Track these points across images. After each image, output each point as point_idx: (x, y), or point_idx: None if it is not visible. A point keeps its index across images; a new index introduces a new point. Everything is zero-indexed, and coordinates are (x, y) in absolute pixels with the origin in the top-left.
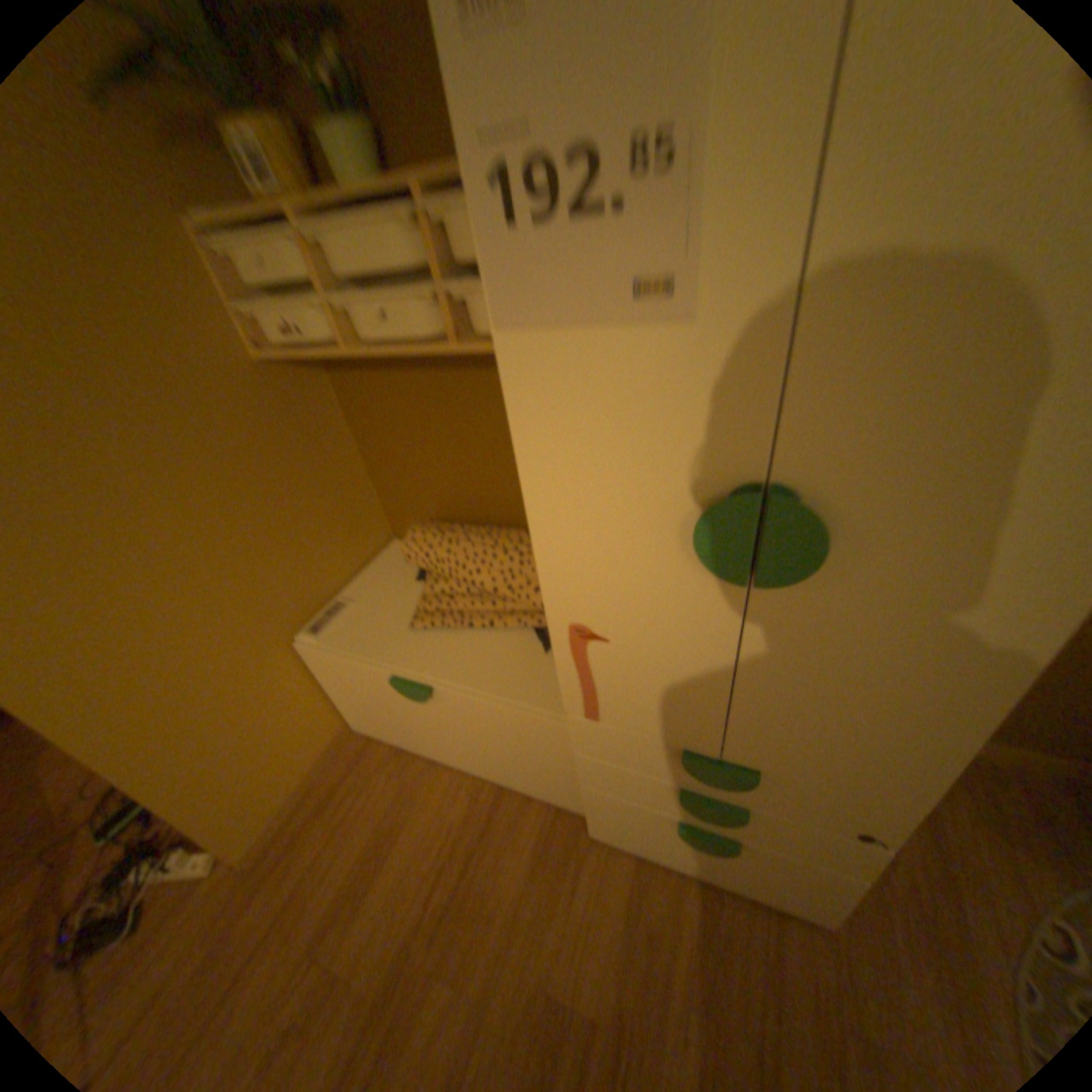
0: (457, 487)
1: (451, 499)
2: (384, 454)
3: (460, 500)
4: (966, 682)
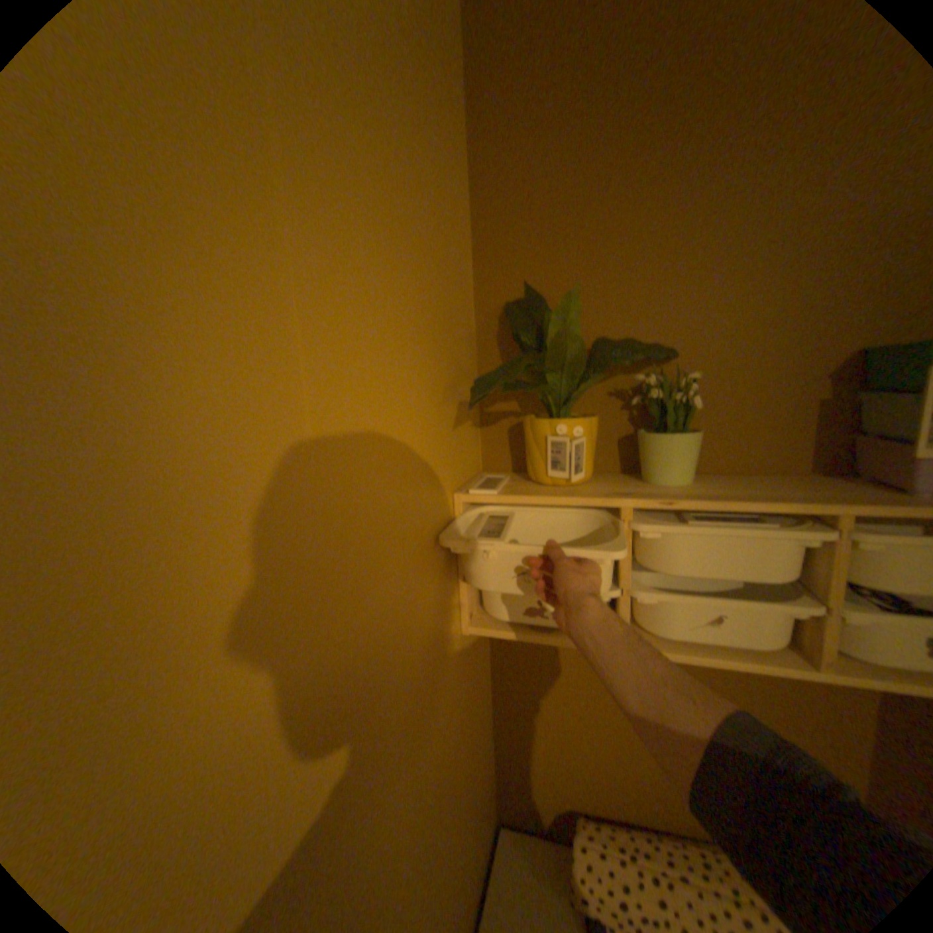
0: (633, 777)
1: (618, 790)
2: (532, 723)
3: (633, 794)
4: None
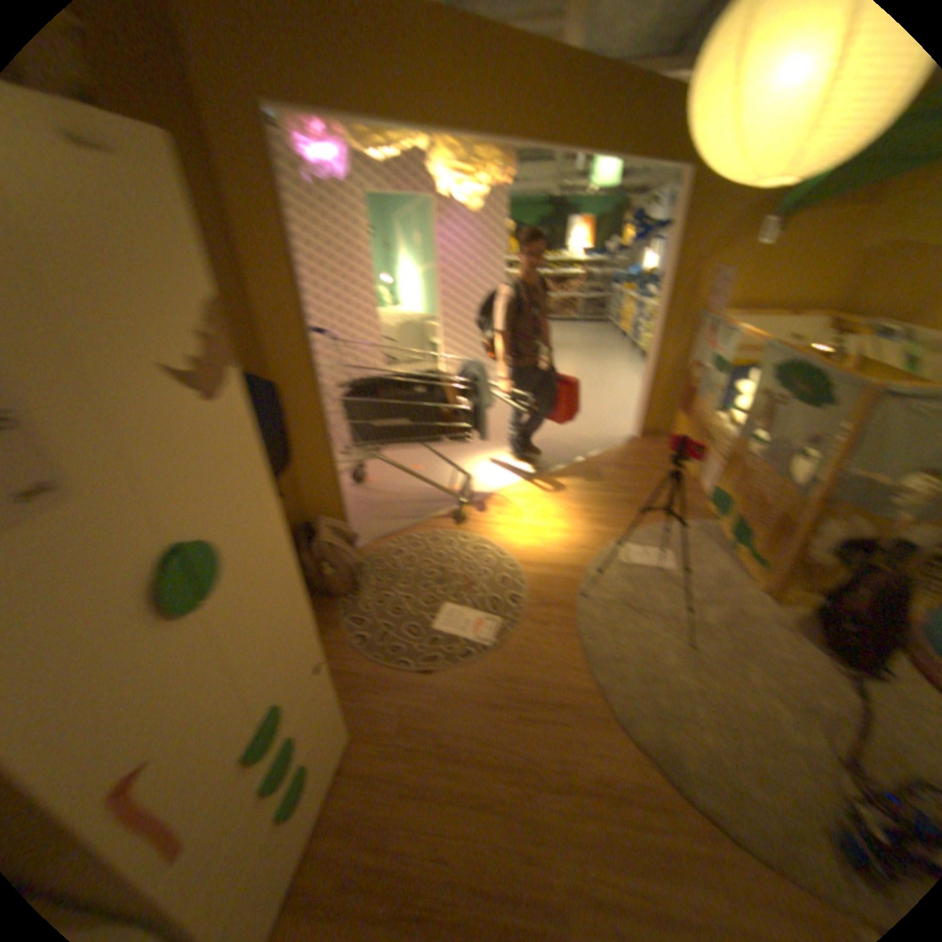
0: None
1: None
2: None
3: None
4: (283, 563)
